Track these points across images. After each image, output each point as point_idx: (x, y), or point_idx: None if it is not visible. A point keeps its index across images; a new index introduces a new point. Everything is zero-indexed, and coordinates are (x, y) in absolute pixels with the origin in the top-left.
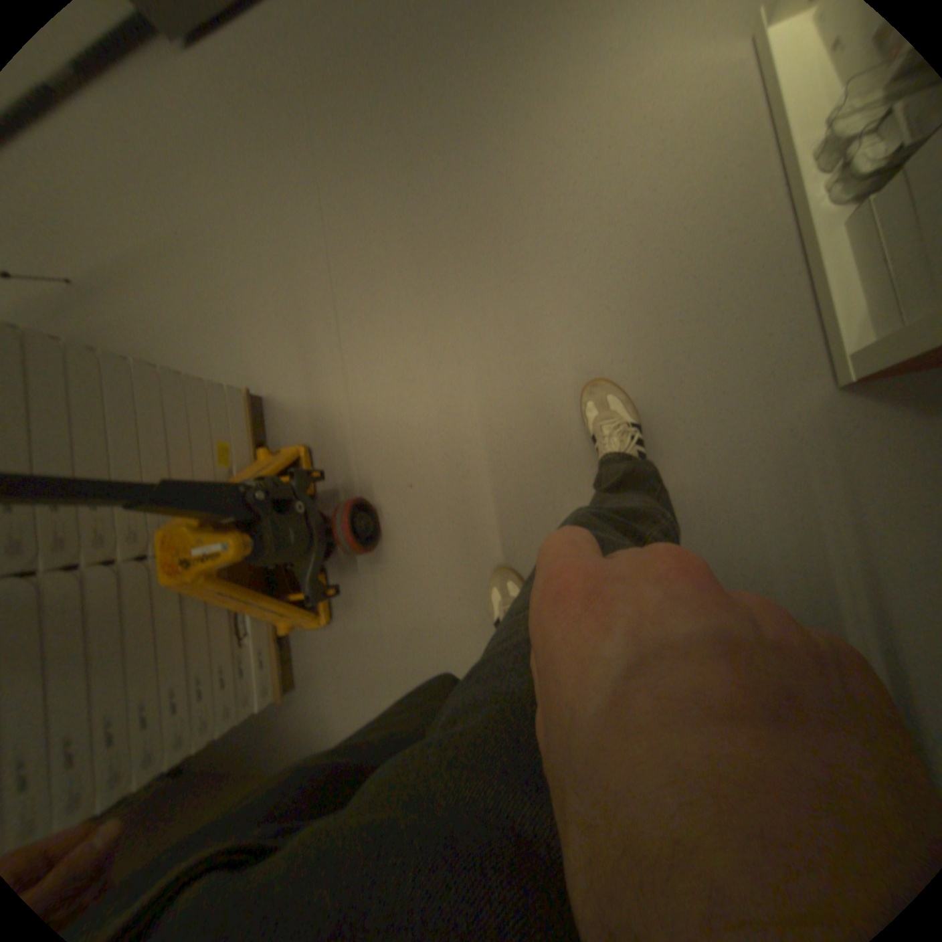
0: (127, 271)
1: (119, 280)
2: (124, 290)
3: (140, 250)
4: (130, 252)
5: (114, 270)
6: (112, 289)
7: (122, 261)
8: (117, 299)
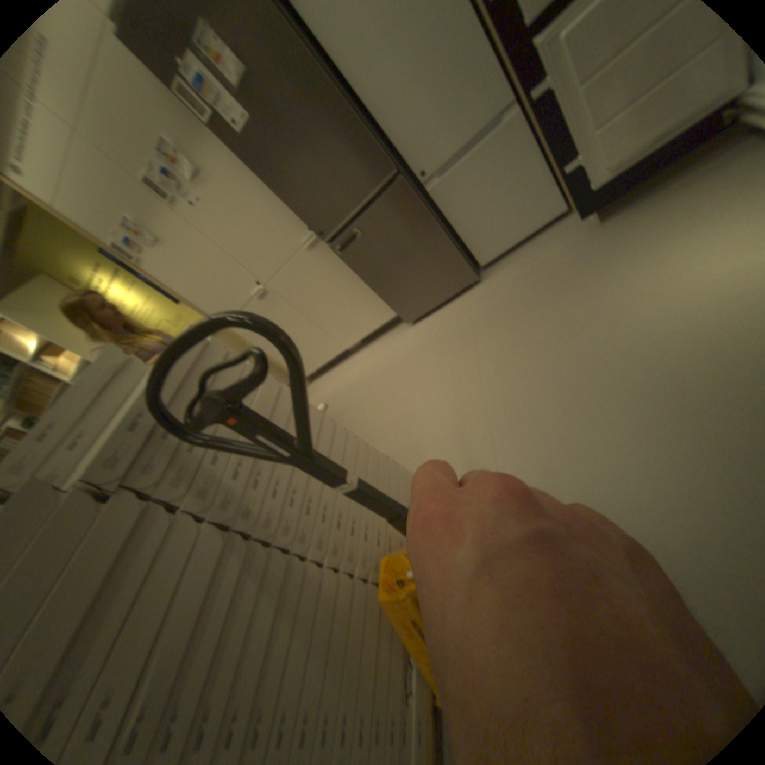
0: (363, 418)
1: (358, 423)
2: (360, 428)
3: (373, 408)
4: (367, 409)
5: (357, 418)
6: (353, 428)
7: (362, 414)
8: (354, 433)
